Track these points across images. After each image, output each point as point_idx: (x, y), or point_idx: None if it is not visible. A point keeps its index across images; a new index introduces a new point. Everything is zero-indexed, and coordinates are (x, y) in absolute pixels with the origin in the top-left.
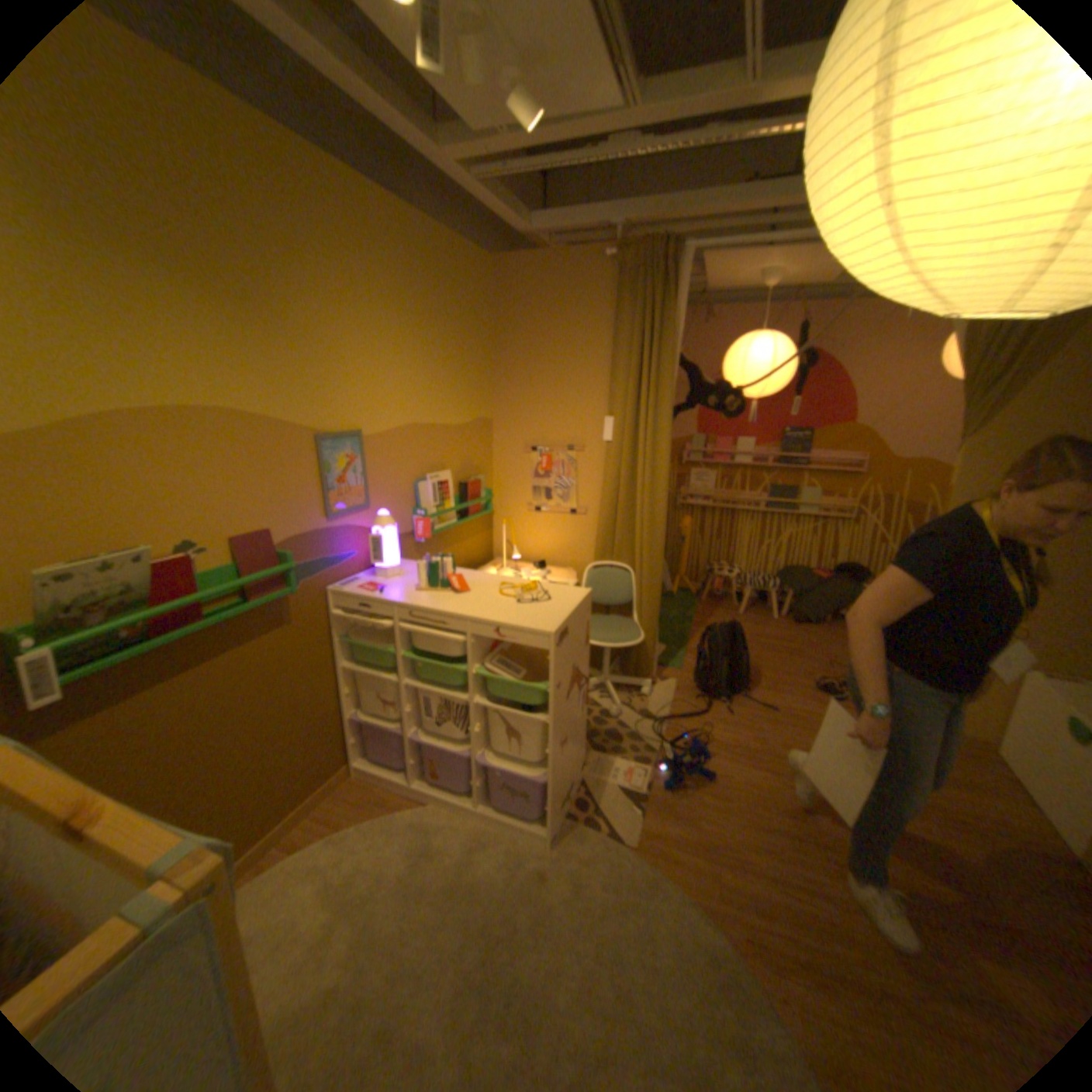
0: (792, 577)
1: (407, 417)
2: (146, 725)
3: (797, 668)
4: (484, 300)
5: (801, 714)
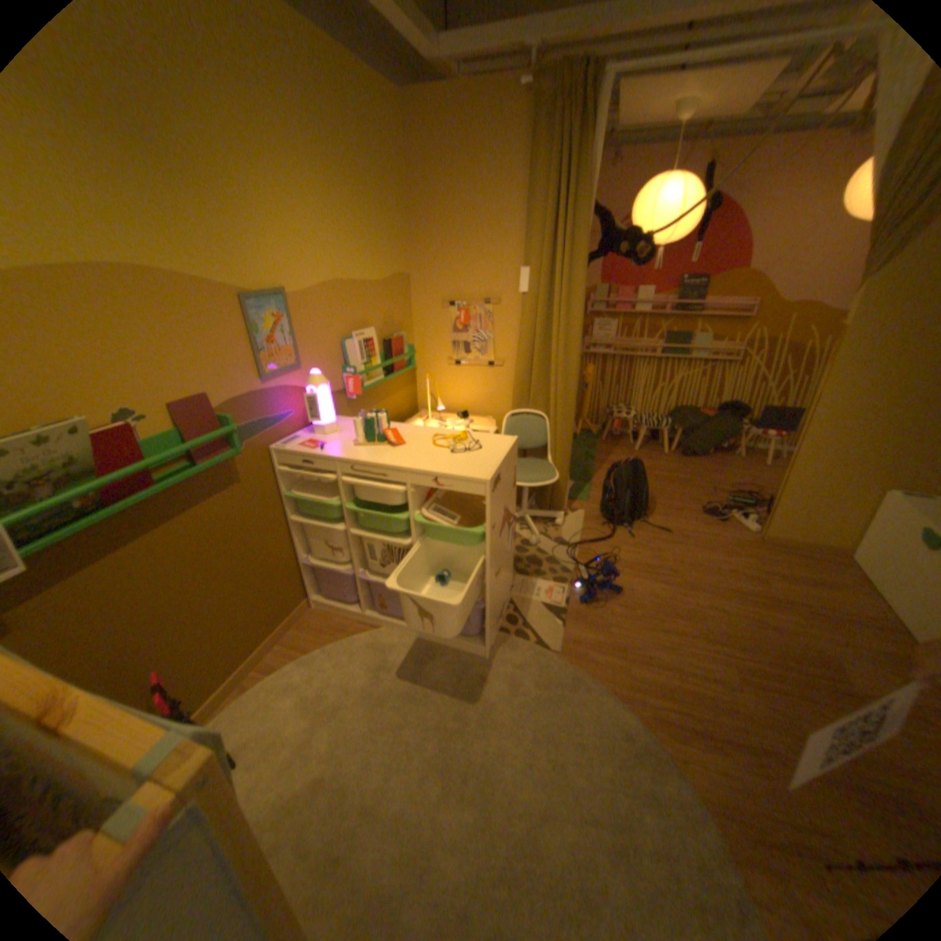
0: (681, 416)
1: (326, 273)
2: (116, 583)
3: (685, 495)
4: (393, 142)
5: (690, 533)
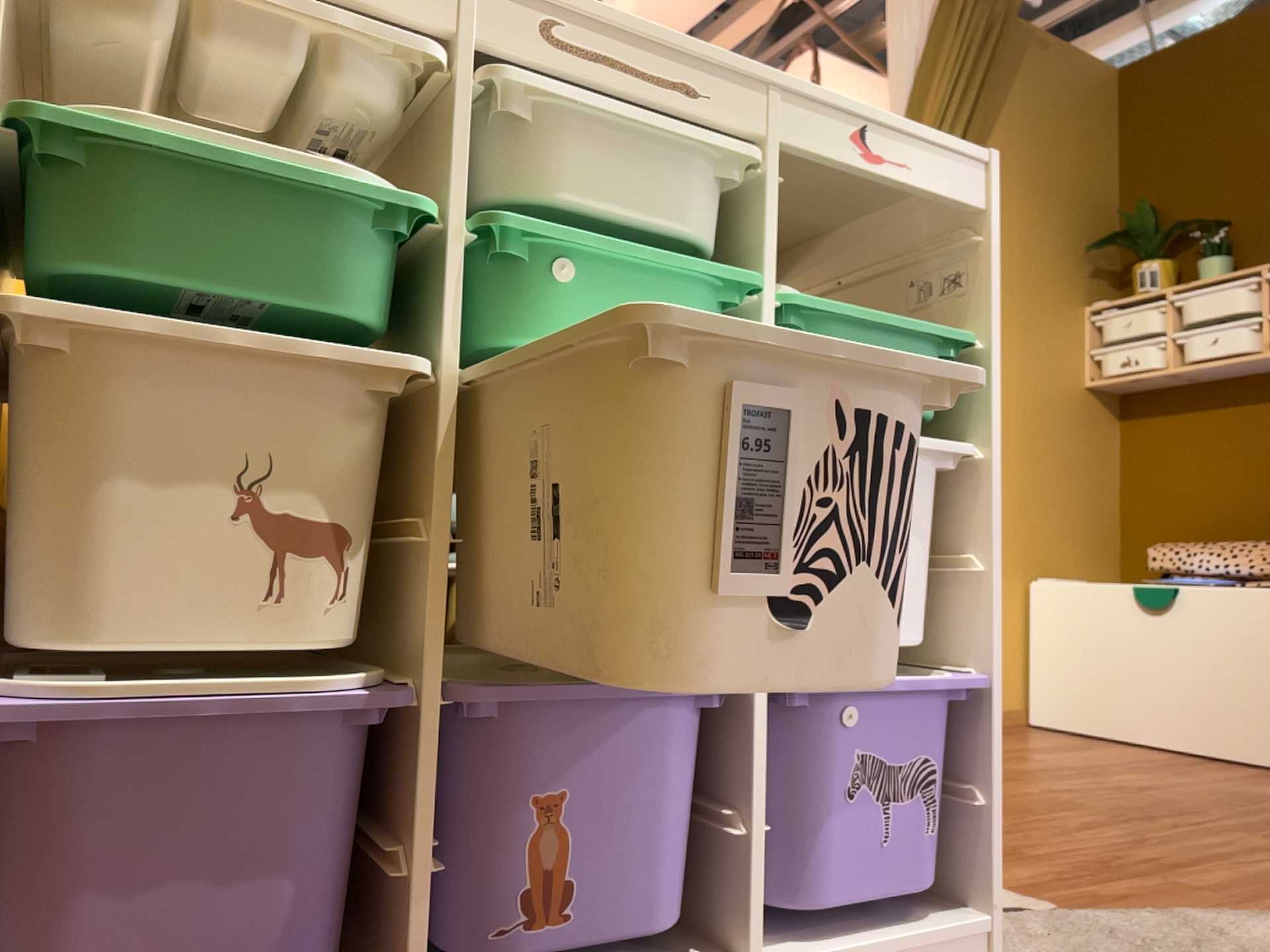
0: None
1: None
2: None
3: None
4: None
5: None
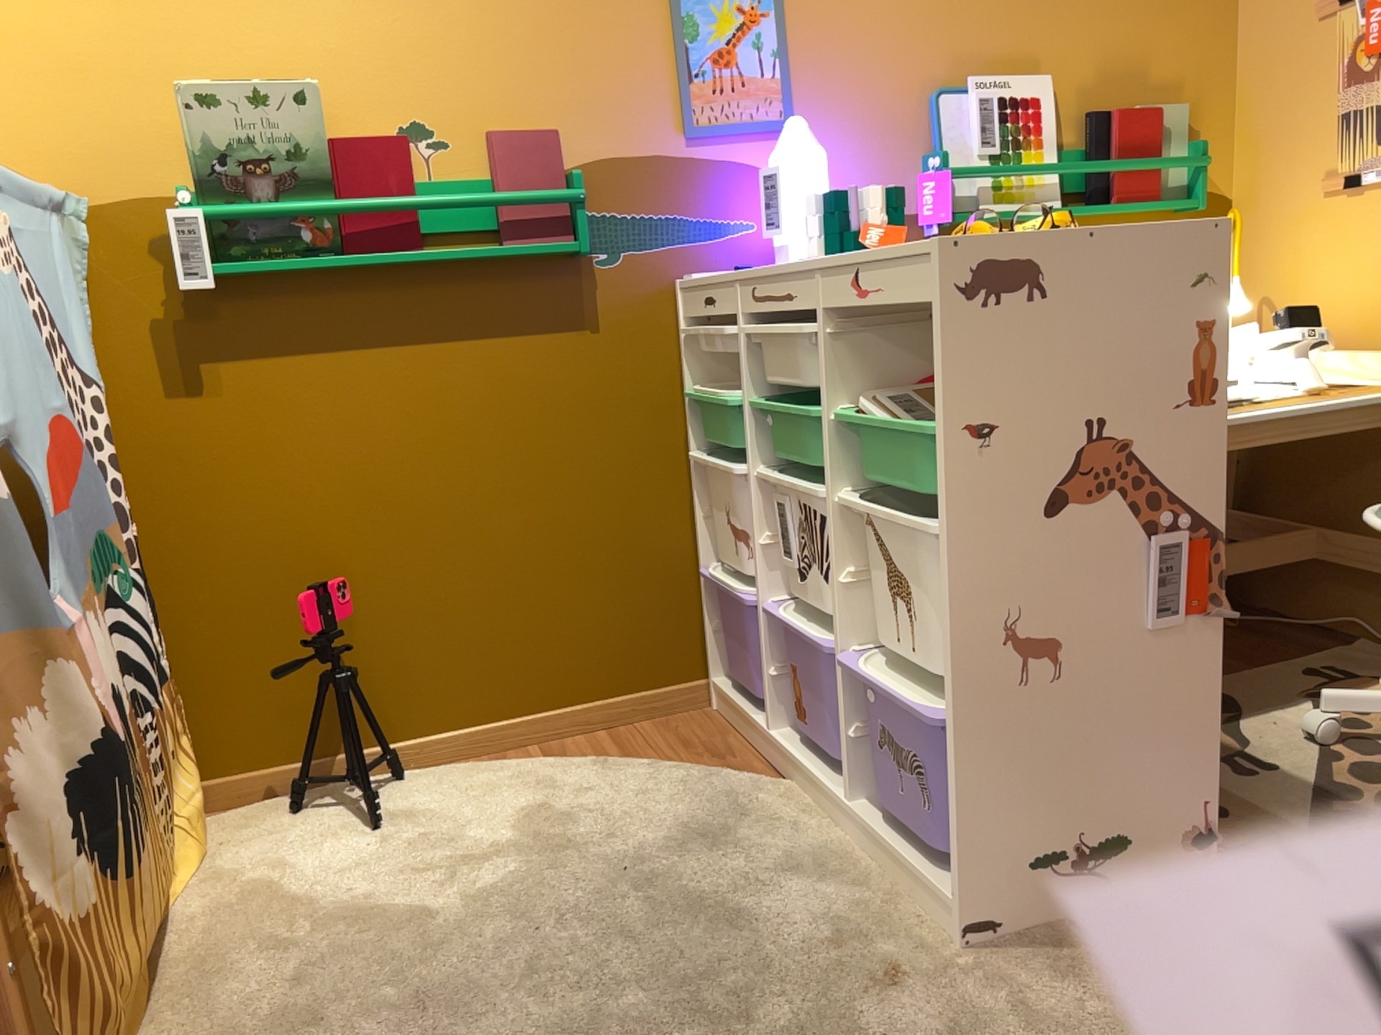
0: None
1: None
2: (342, 401)
3: None
4: None
5: None
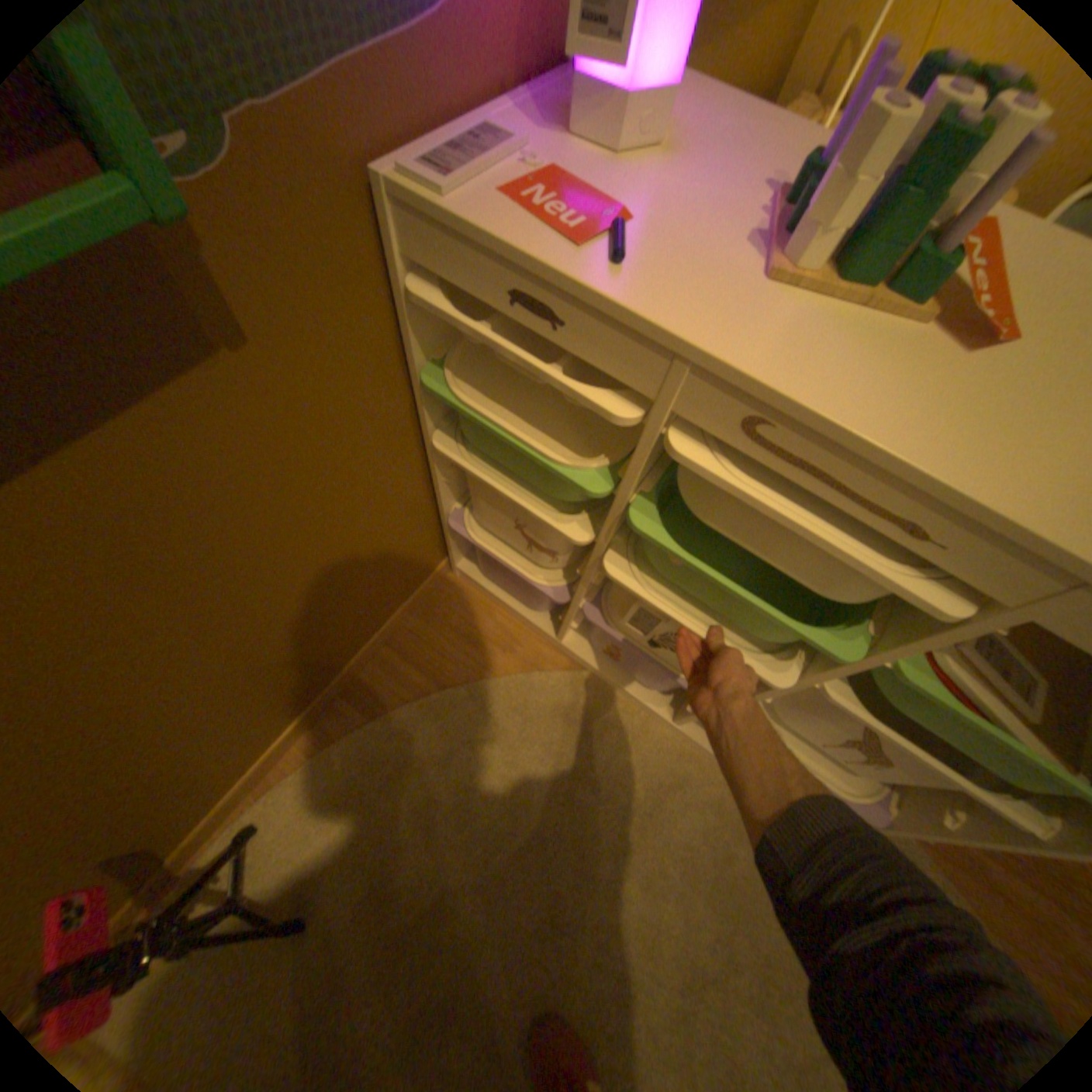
0: None
1: None
2: None
3: None
4: None
5: None
